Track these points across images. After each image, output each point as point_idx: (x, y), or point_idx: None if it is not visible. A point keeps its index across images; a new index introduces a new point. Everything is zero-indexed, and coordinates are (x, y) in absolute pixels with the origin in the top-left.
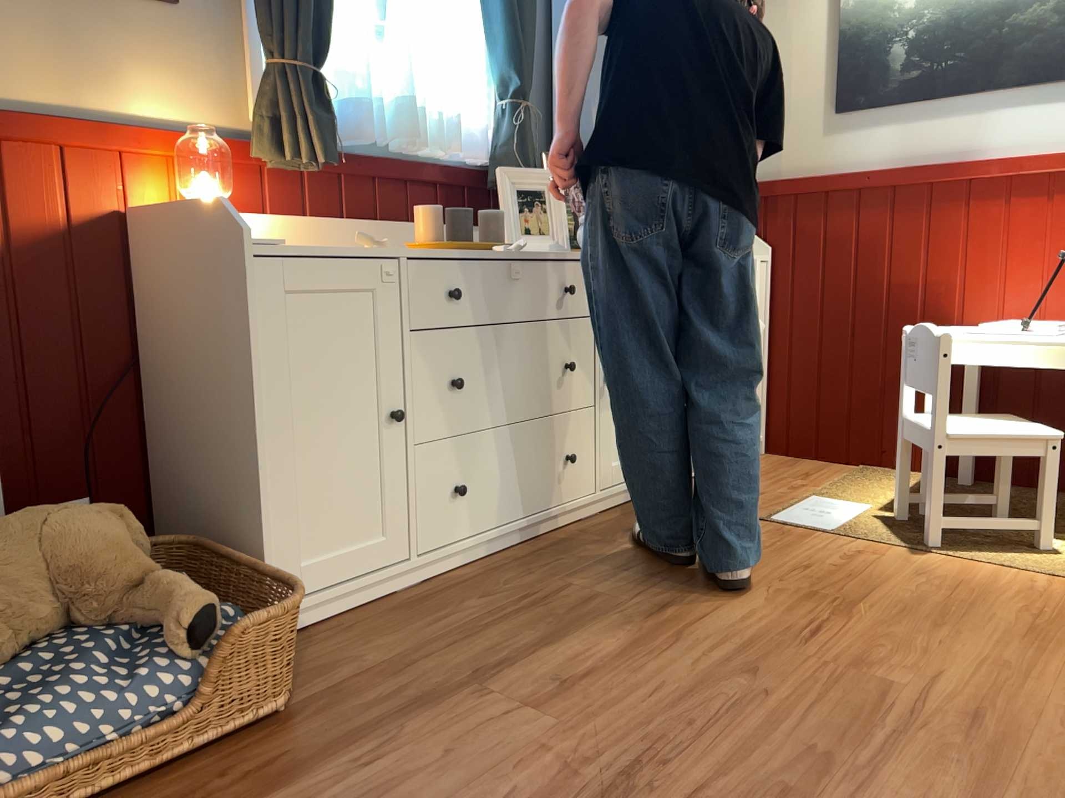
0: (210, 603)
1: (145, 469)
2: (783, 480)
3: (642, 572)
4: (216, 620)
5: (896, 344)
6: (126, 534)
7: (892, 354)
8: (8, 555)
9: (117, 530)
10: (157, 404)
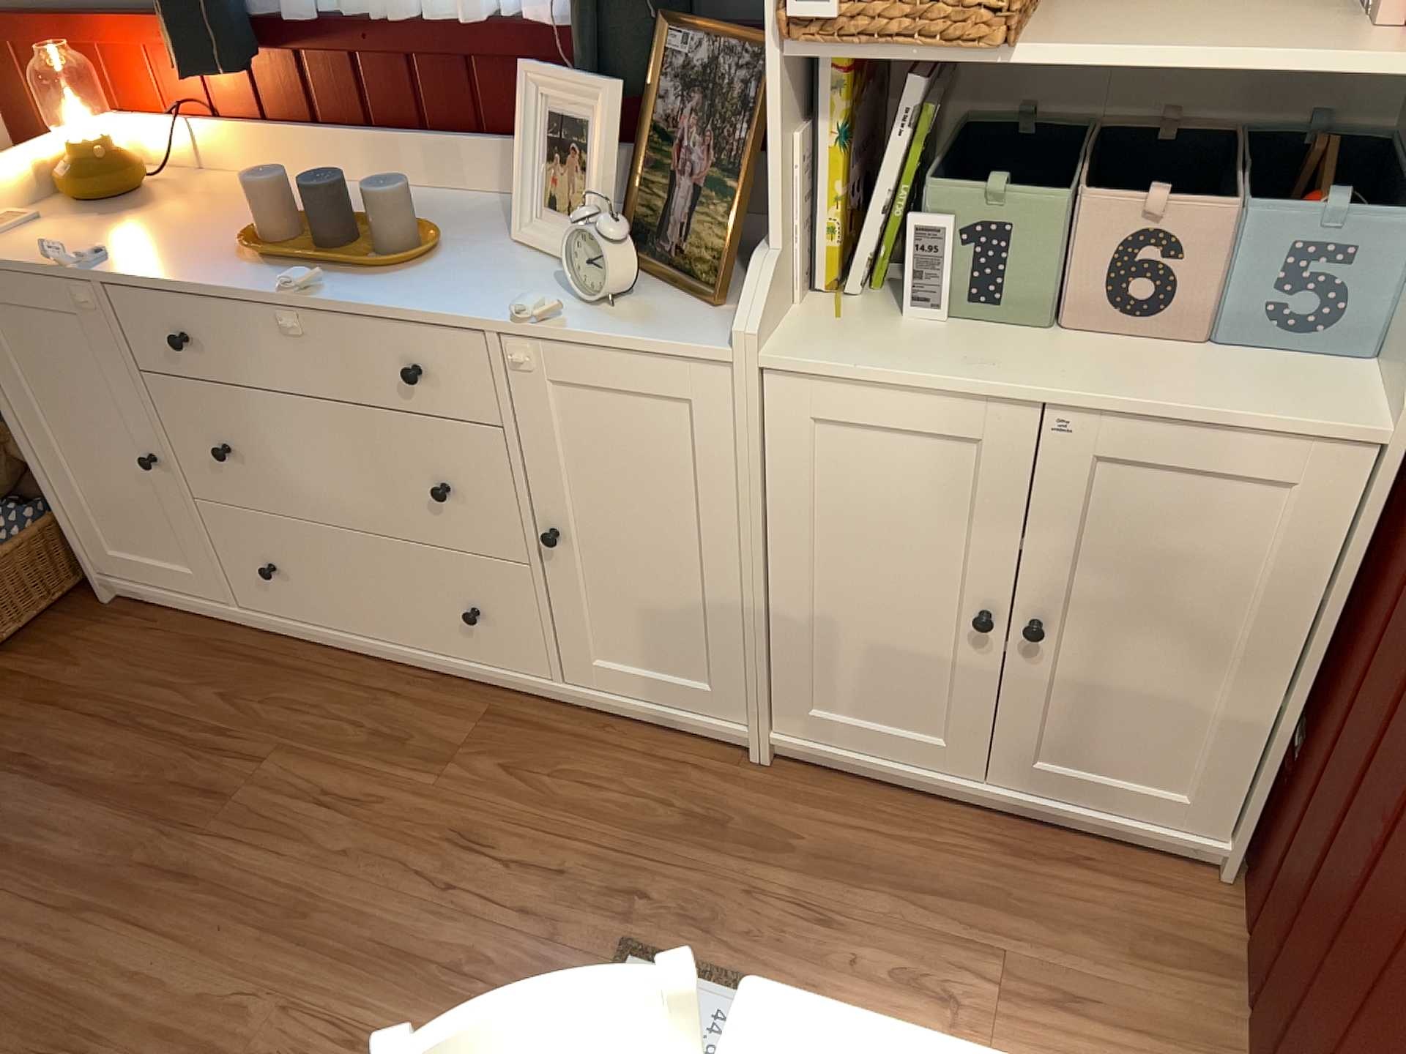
0: None
1: None
2: (968, 947)
3: (329, 817)
4: None
5: (1376, 1008)
6: None
7: (1361, 1019)
8: None
9: None
10: None
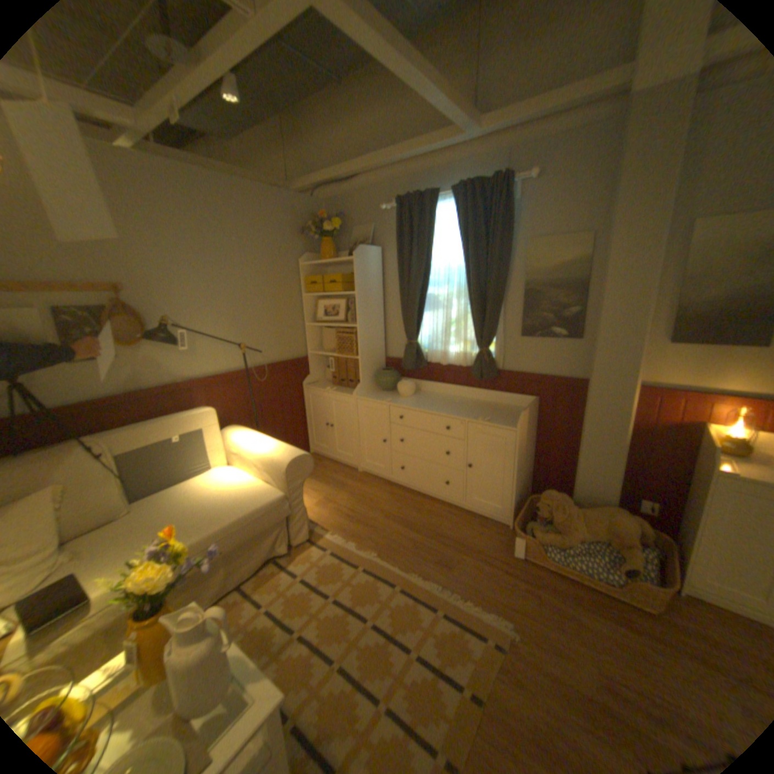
0: (641, 570)
1: (684, 507)
2: None
3: None
4: (646, 575)
5: None
6: (640, 532)
7: None
8: (602, 520)
9: (636, 530)
10: (692, 491)
